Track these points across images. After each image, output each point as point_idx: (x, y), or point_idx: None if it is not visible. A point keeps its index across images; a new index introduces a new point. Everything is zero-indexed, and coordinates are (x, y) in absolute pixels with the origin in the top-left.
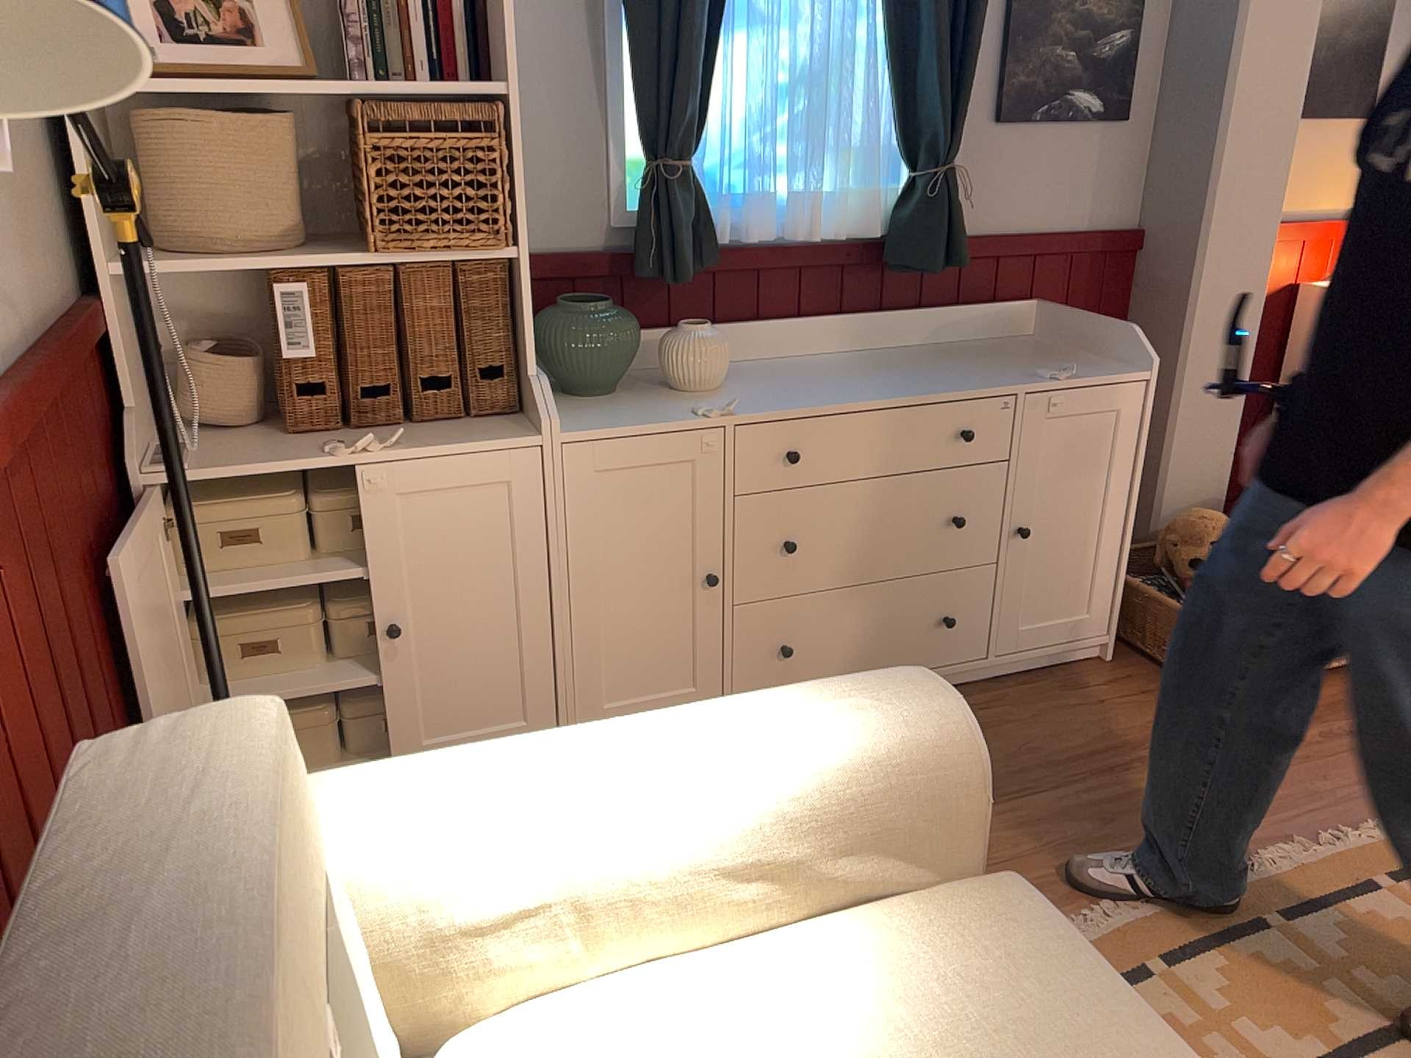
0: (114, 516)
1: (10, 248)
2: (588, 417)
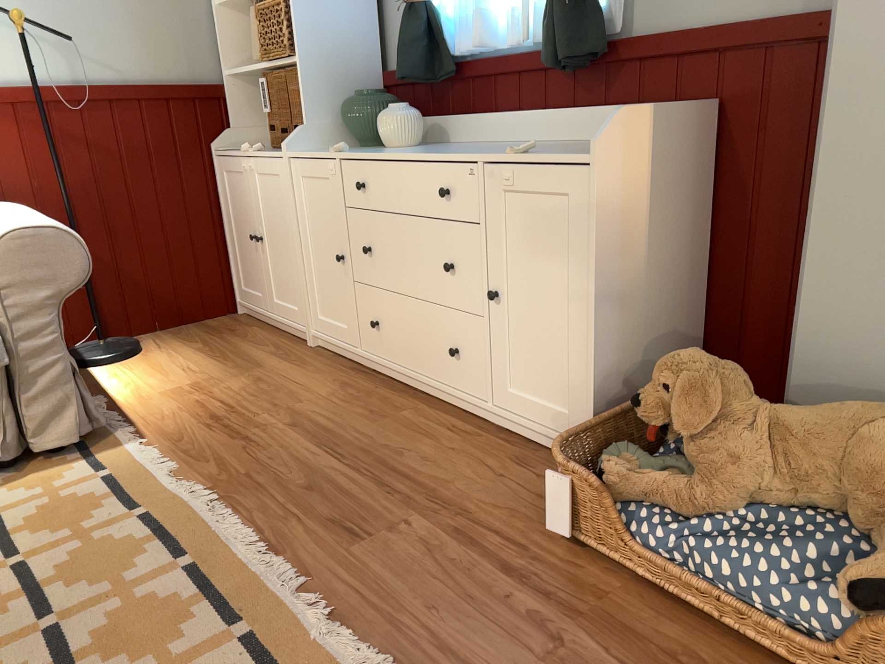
0: (206, 165)
1: (134, 56)
2: (320, 151)
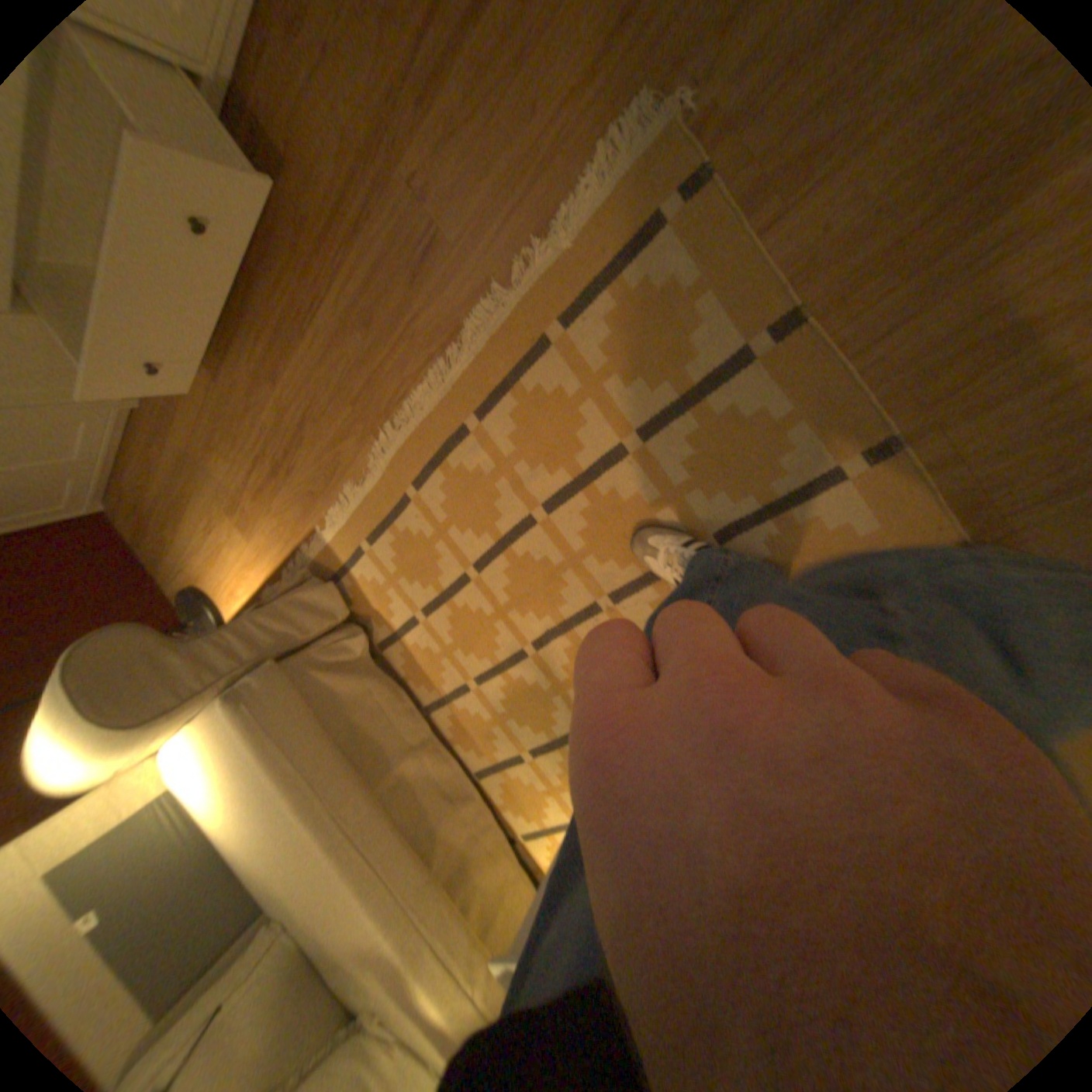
0: None
1: None
2: None
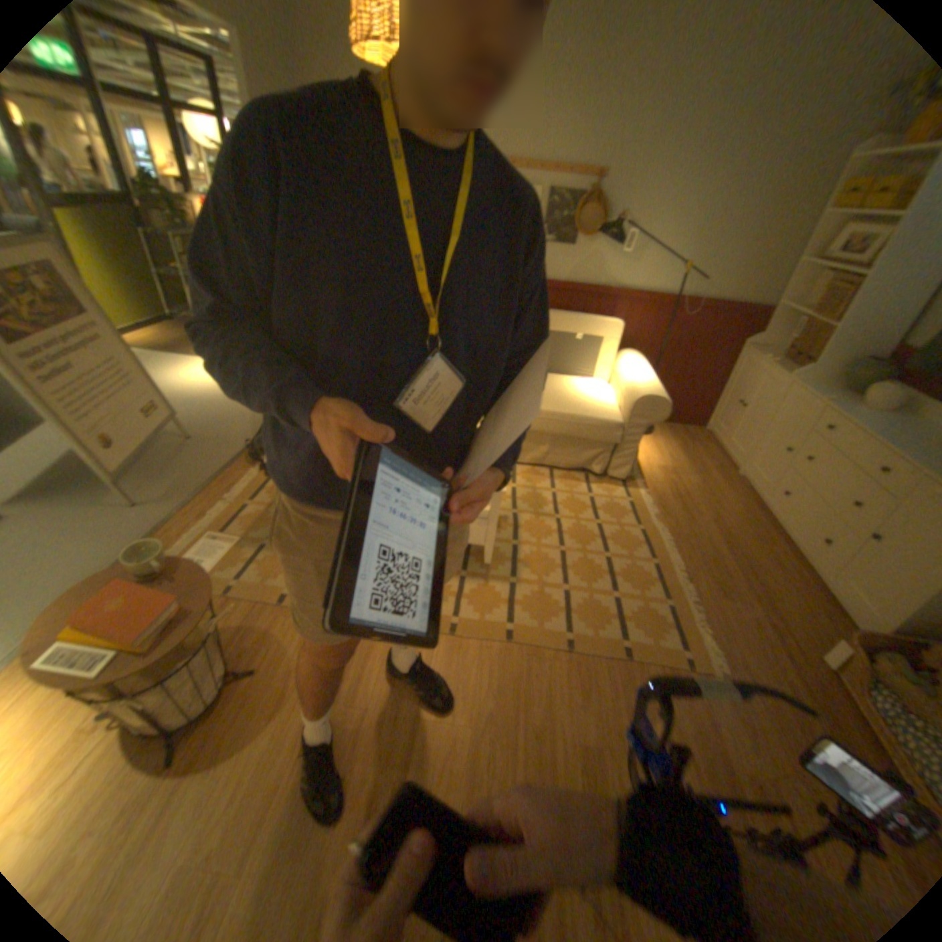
0: (736, 349)
1: (733, 283)
2: (817, 385)
